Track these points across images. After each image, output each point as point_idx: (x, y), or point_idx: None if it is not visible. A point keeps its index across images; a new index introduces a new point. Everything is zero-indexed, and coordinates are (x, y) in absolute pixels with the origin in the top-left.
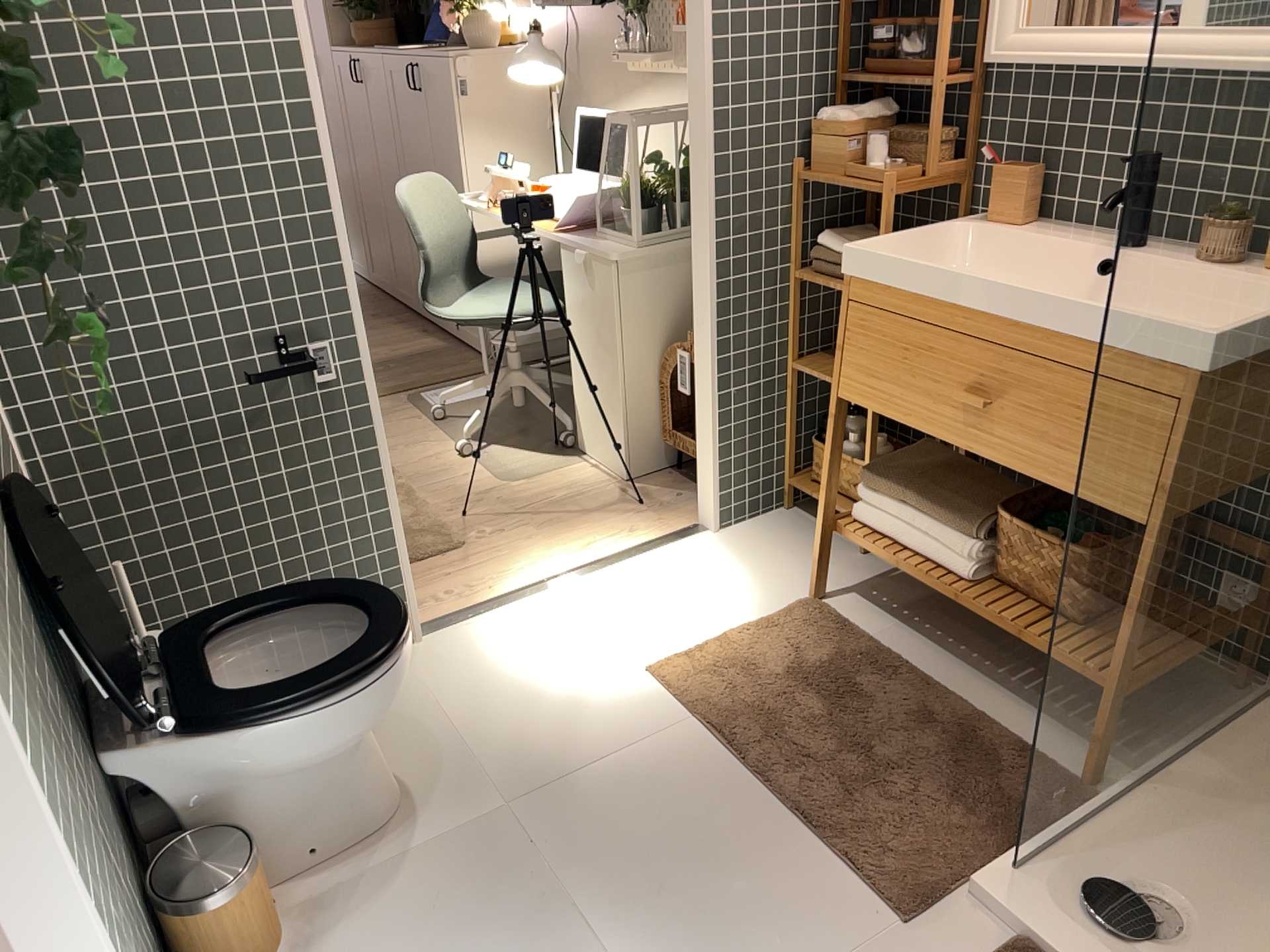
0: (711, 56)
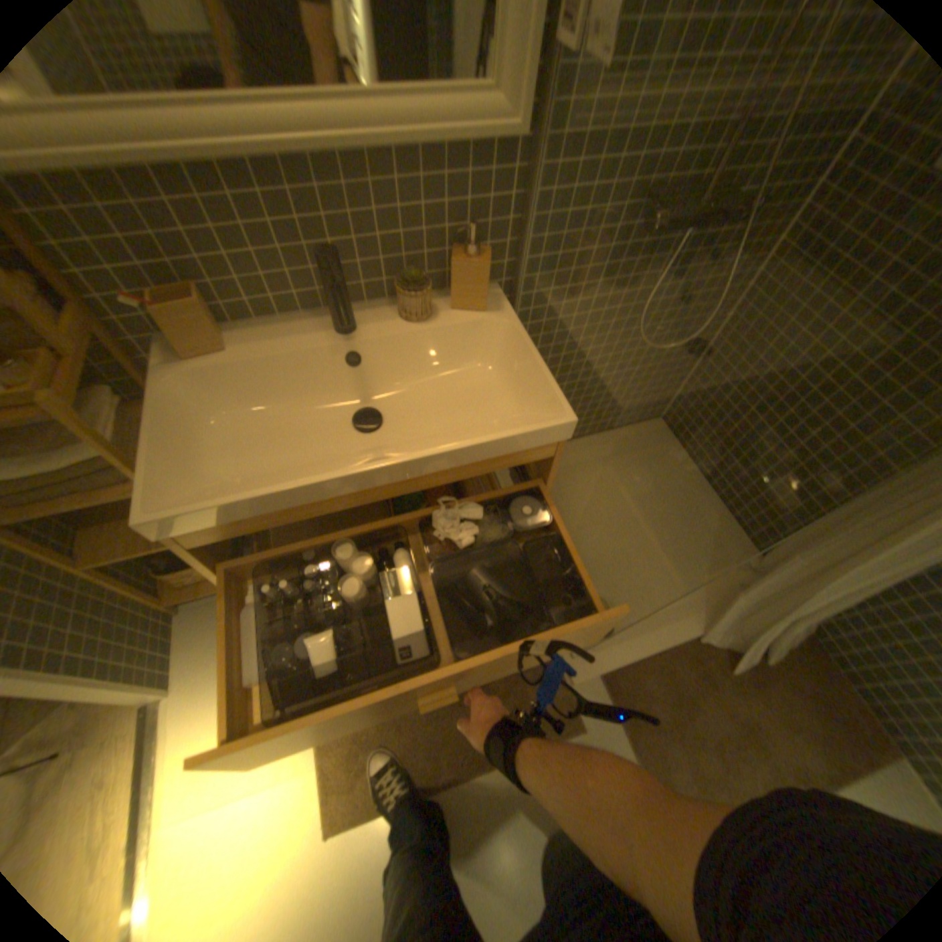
0: None
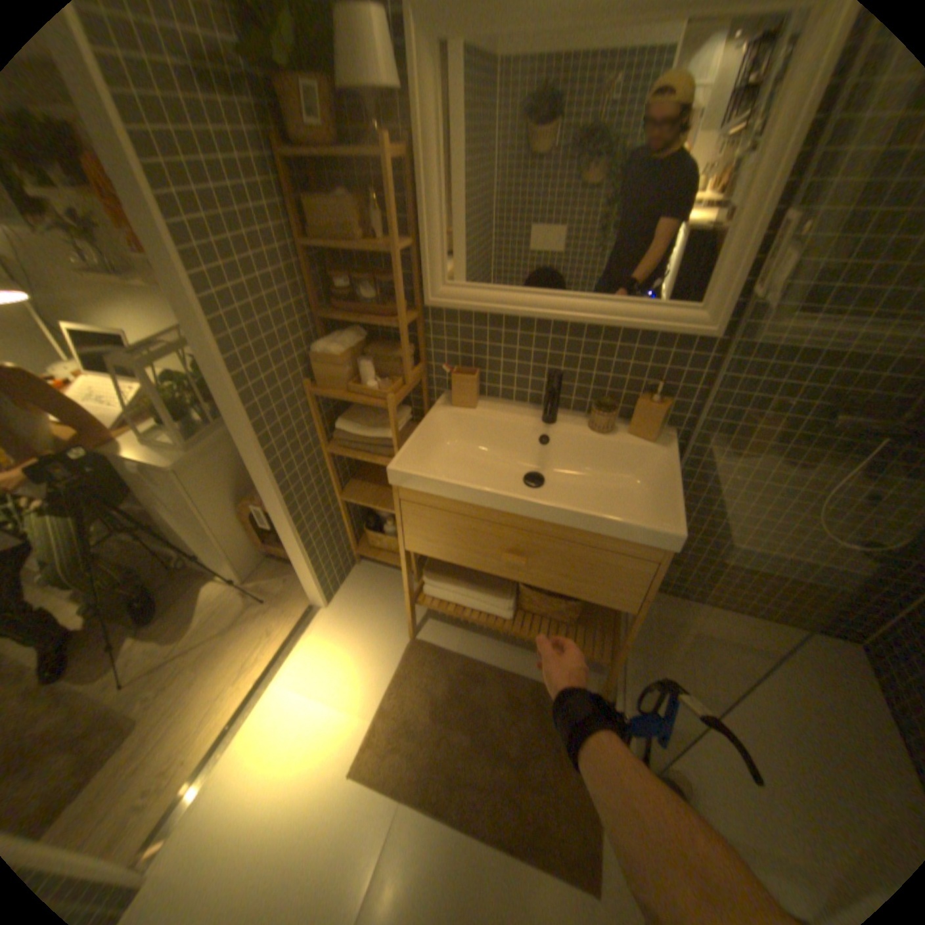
0: (211, 330)
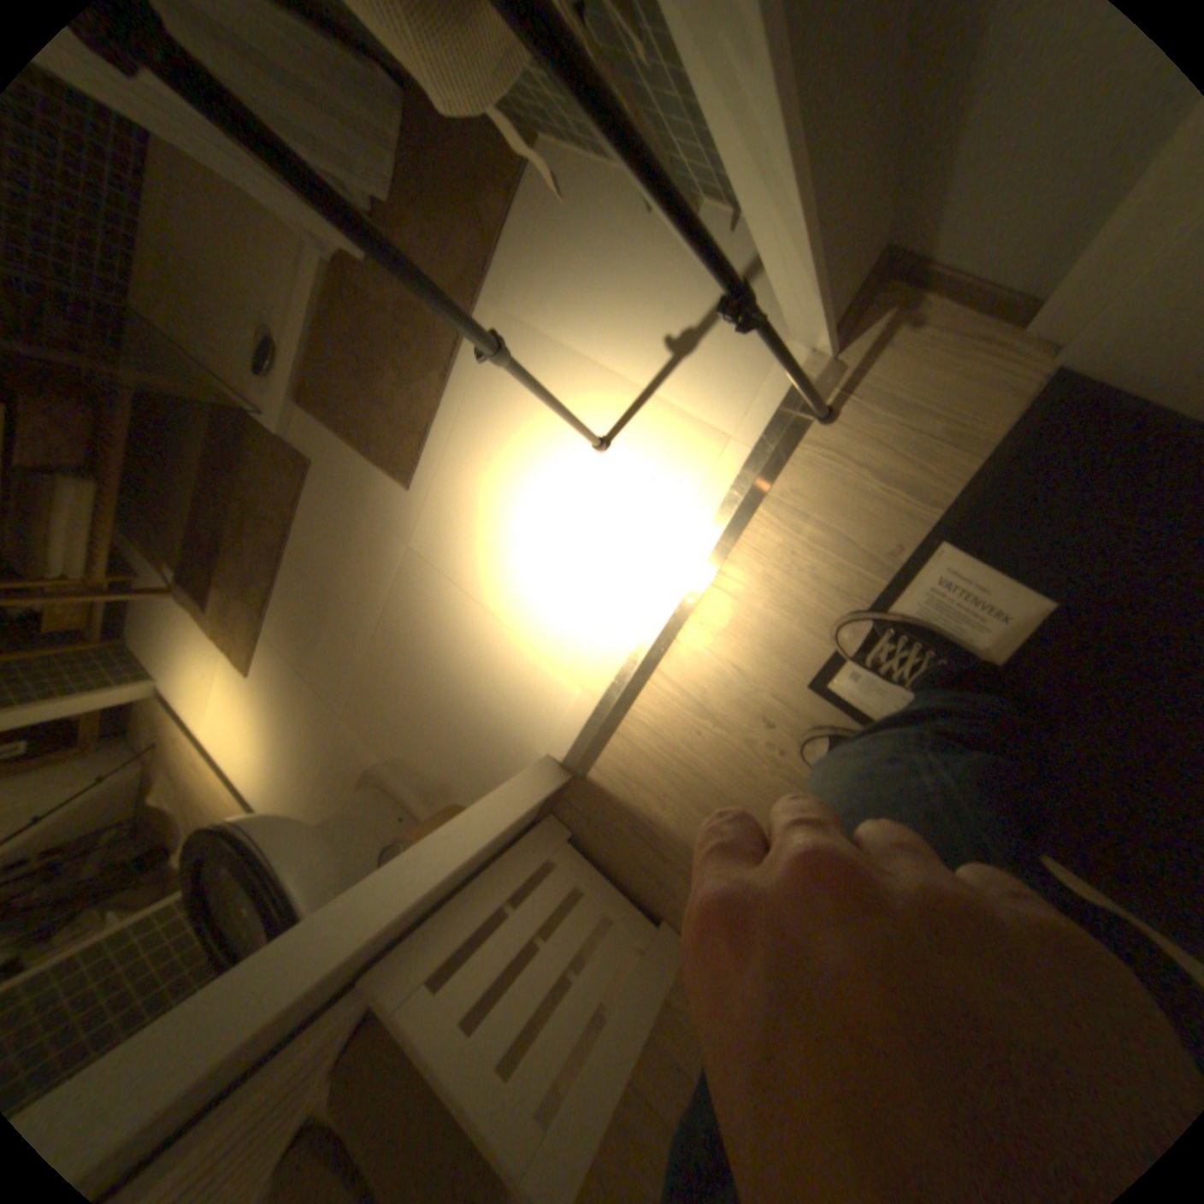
0: None
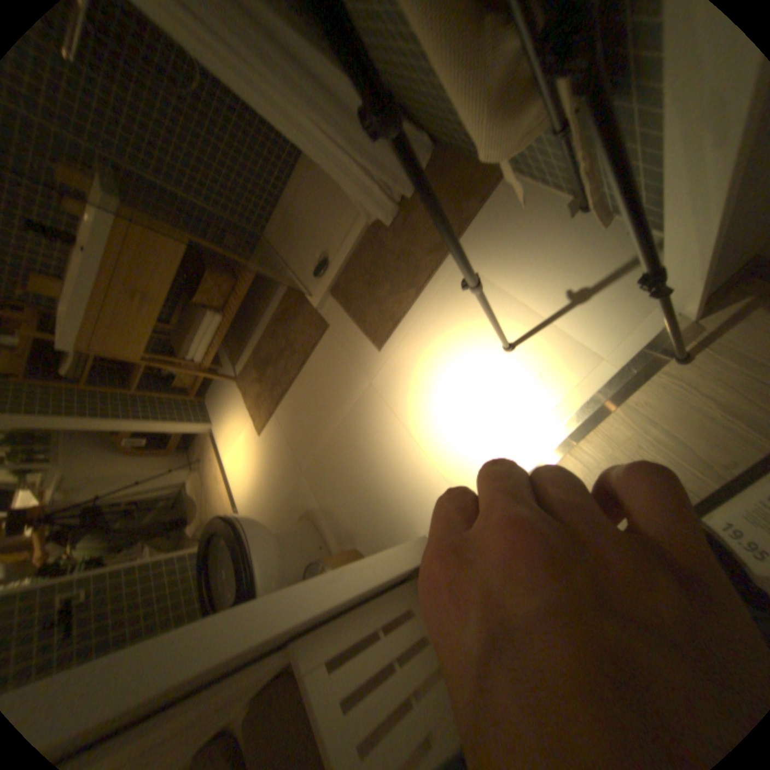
0: None
